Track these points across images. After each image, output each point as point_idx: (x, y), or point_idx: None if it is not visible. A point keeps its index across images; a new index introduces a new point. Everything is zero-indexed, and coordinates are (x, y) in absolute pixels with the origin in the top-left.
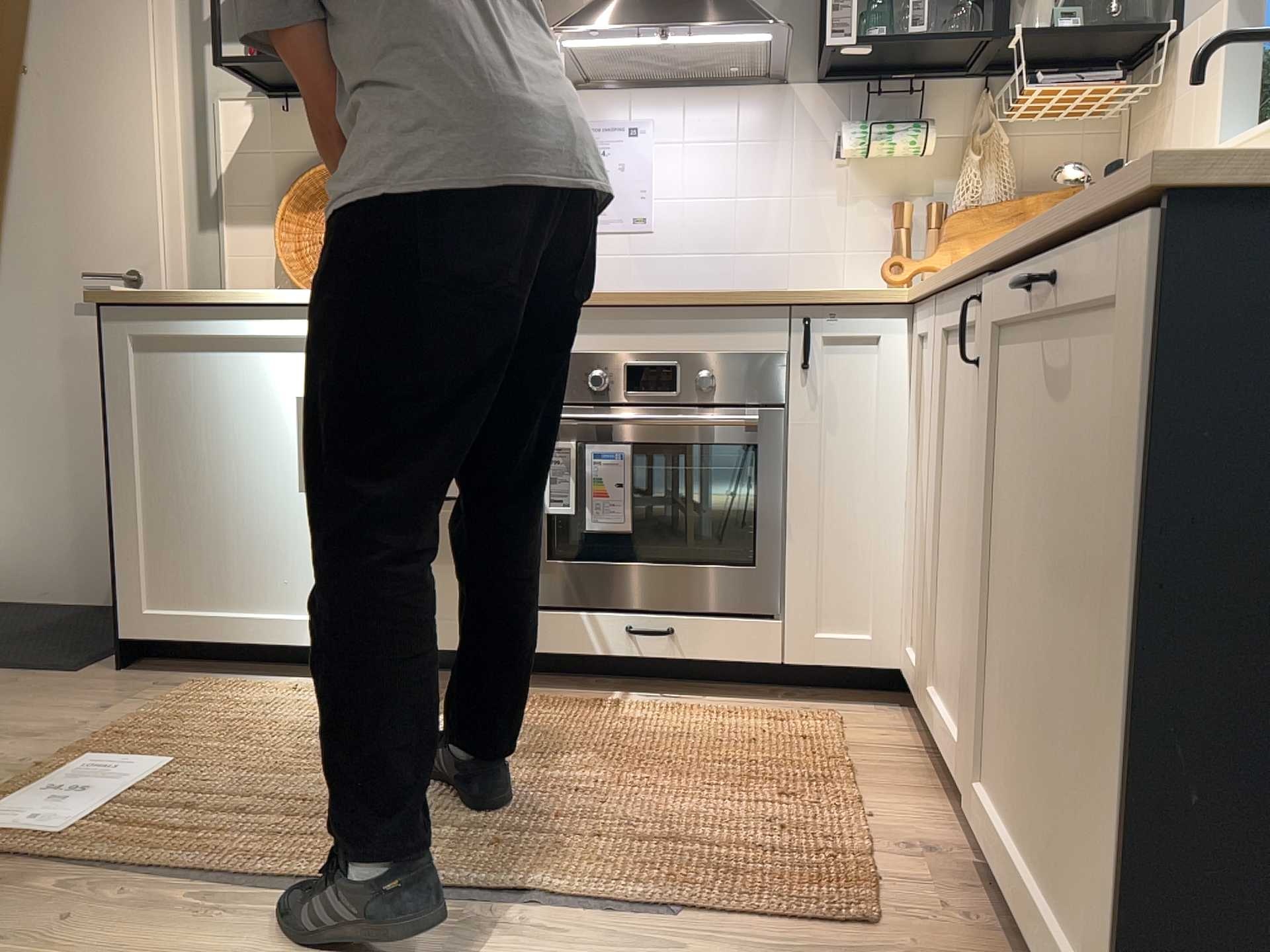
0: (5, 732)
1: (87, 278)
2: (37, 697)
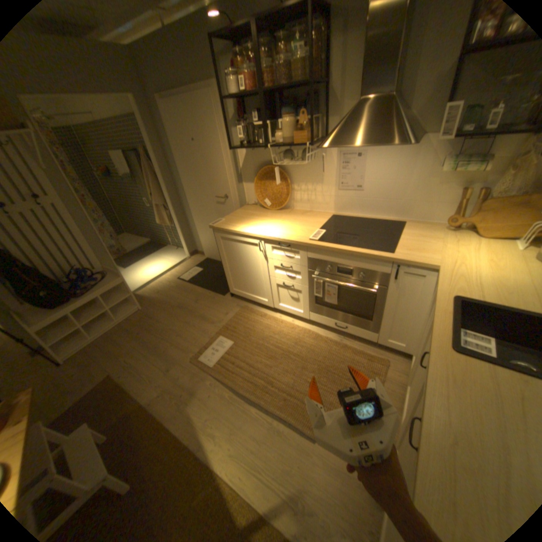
0: (209, 319)
1: (216, 198)
2: (216, 305)
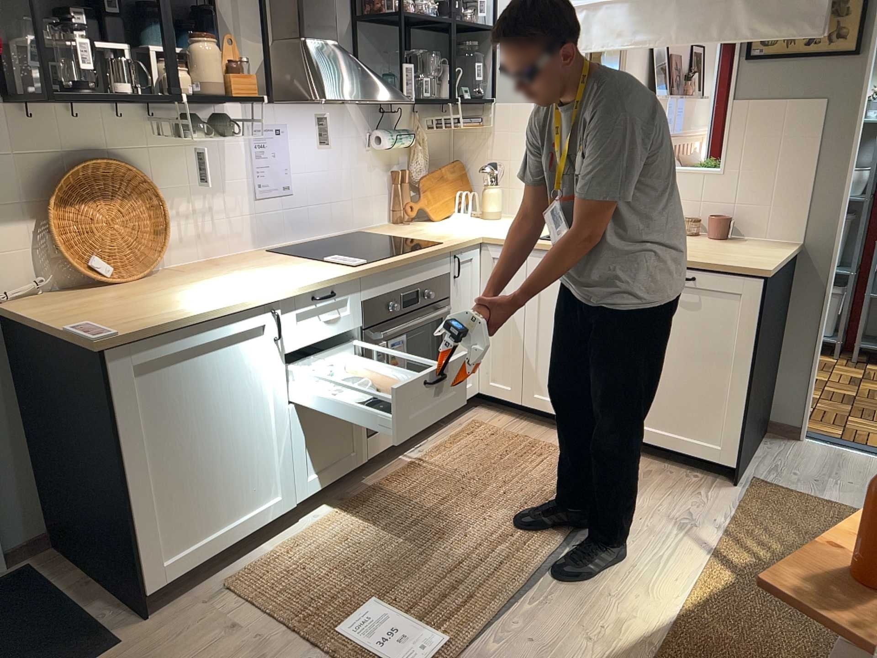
0: None
1: None
2: None
